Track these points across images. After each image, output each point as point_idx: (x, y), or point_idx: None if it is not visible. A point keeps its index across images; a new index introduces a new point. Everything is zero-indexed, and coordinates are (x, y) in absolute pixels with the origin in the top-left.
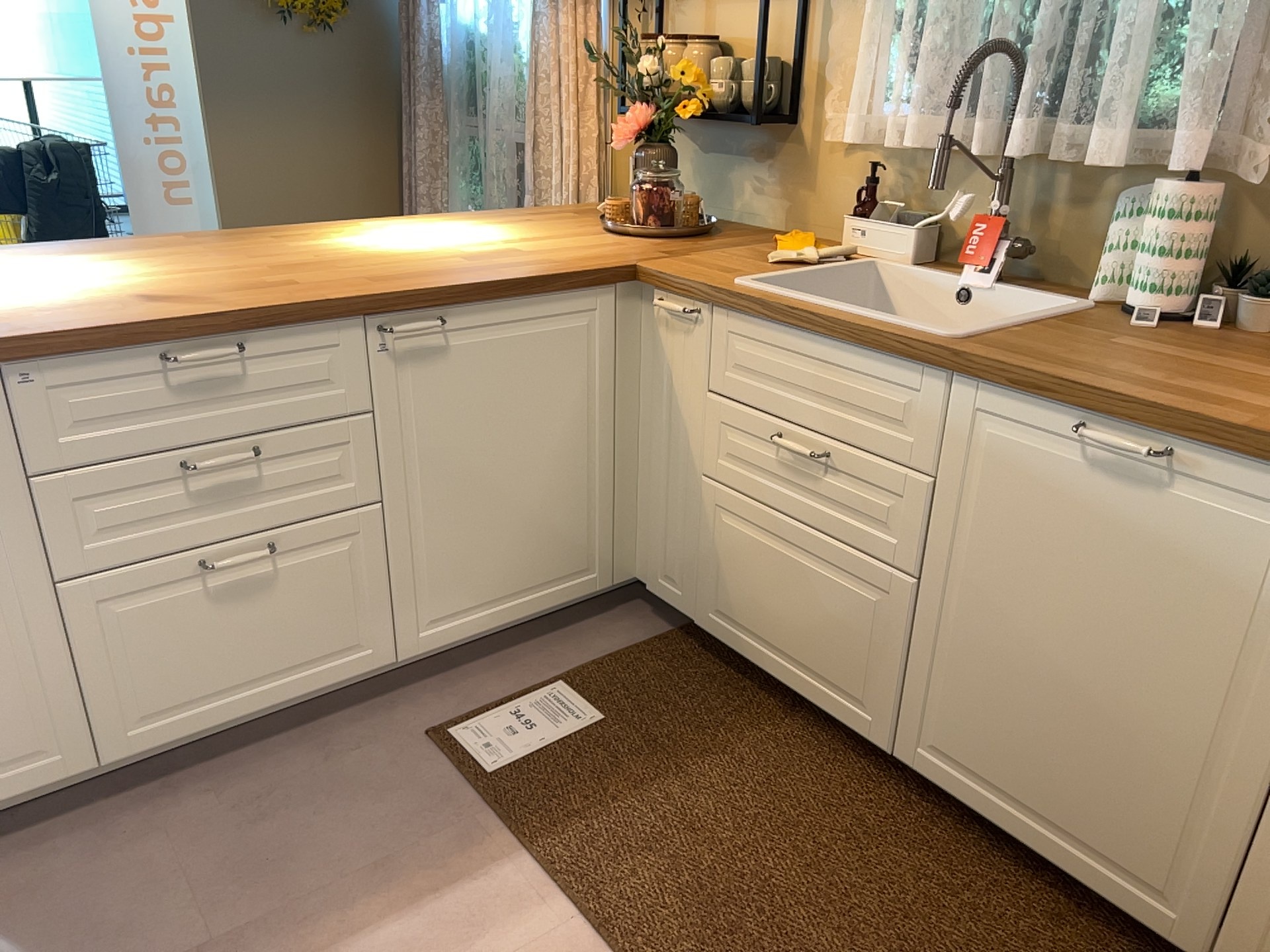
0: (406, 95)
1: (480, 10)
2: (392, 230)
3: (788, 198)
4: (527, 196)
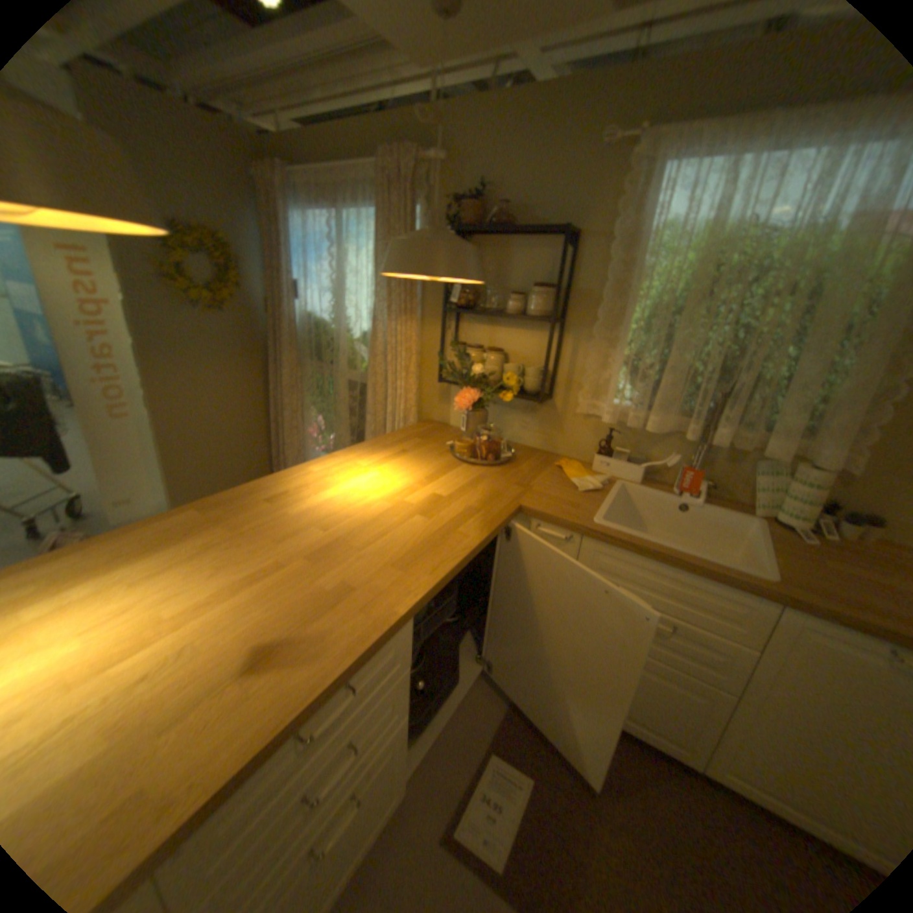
0: (270, 347)
1: (321, 305)
2: (336, 476)
3: (545, 433)
4: (368, 416)
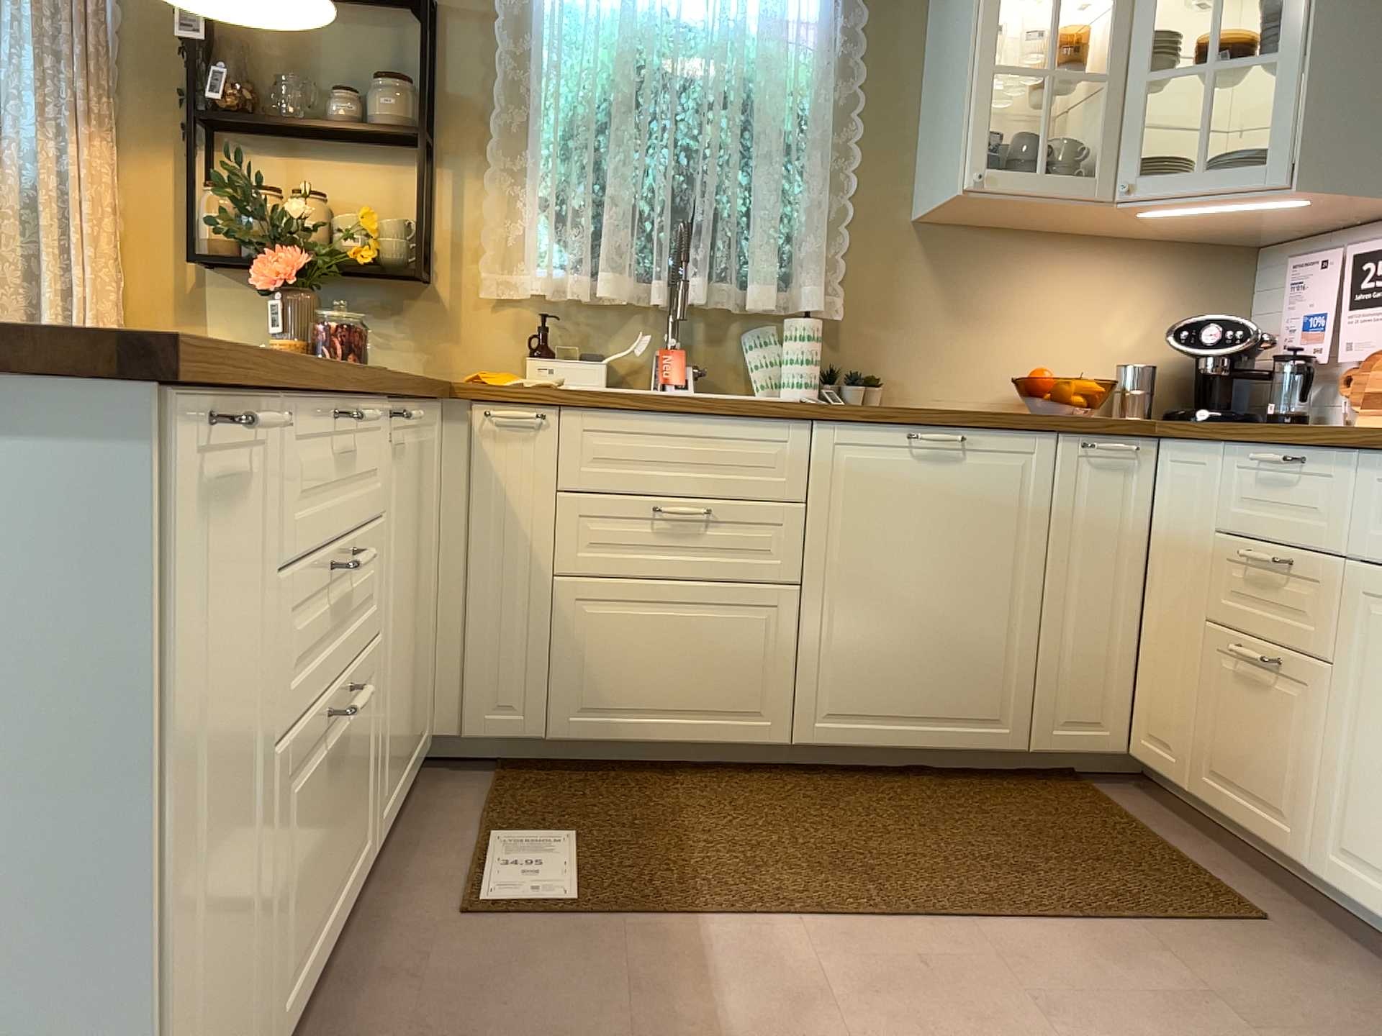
0: None
1: None
2: None
3: (429, 349)
4: None
